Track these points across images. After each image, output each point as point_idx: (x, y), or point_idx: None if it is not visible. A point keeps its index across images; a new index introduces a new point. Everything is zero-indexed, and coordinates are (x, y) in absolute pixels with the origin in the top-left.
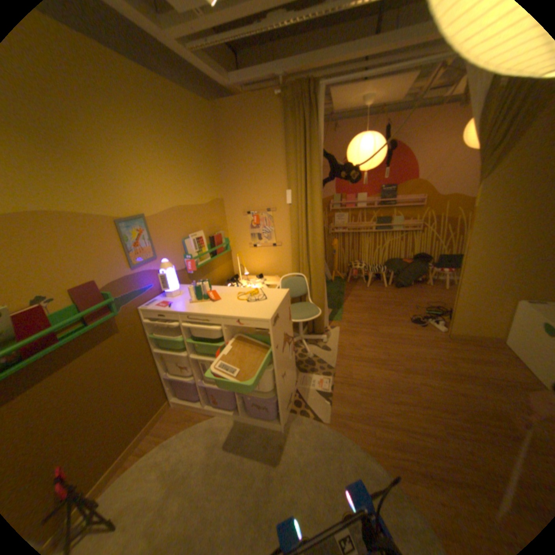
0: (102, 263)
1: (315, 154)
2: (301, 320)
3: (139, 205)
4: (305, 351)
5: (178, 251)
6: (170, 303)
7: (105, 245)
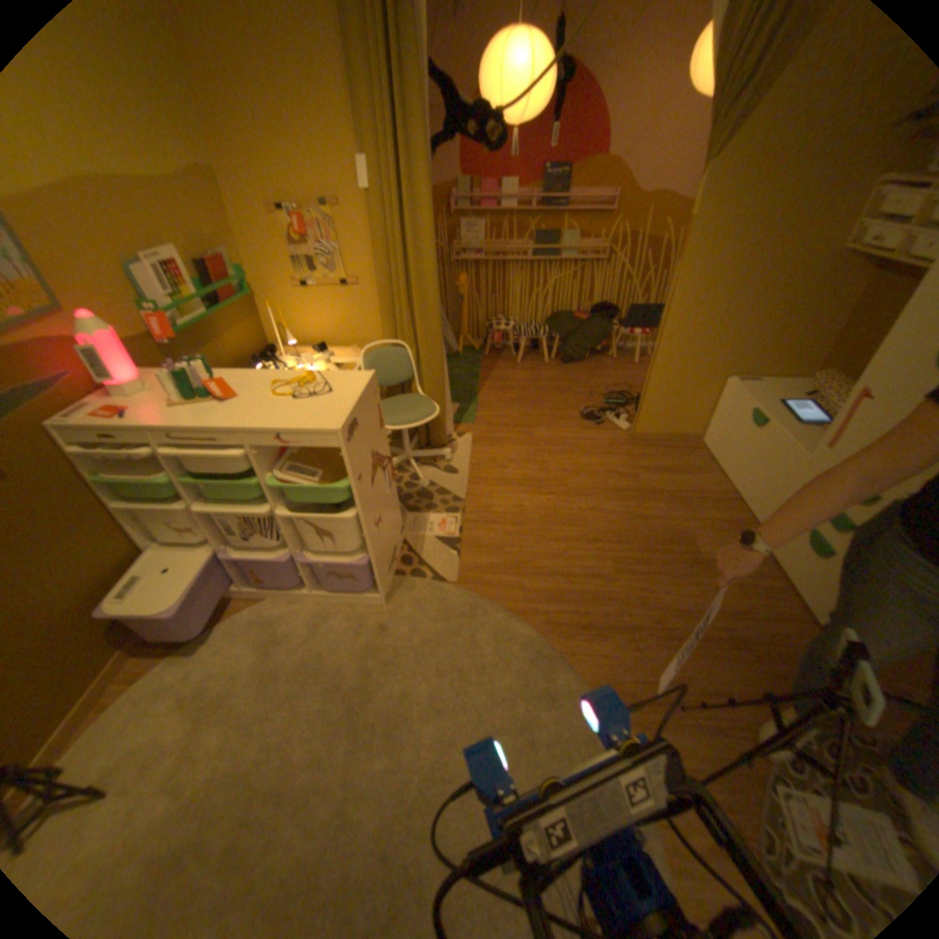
0: None
1: (412, 69)
2: (405, 428)
3: None
4: (415, 477)
5: (118, 293)
6: (122, 410)
7: None
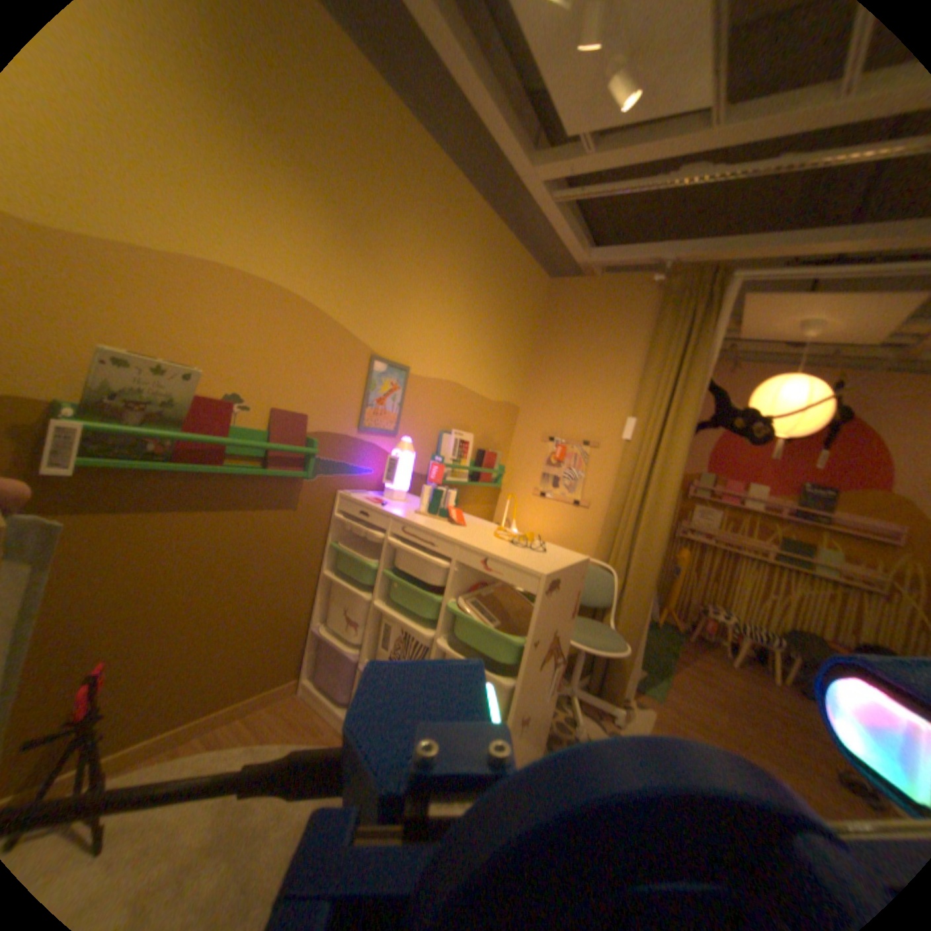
0: (329, 402)
1: (699, 374)
2: (587, 651)
3: (409, 355)
4: (574, 720)
5: (427, 445)
6: (386, 504)
7: (345, 381)
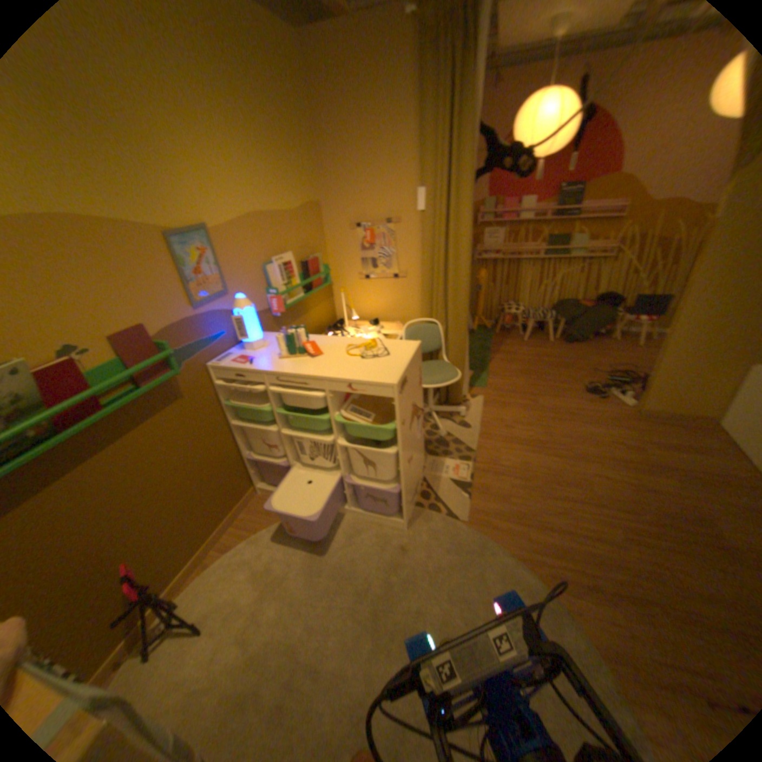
0: (153, 299)
1: (468, 126)
2: (433, 386)
3: (198, 209)
4: (436, 427)
5: (258, 283)
6: (252, 358)
7: (154, 271)
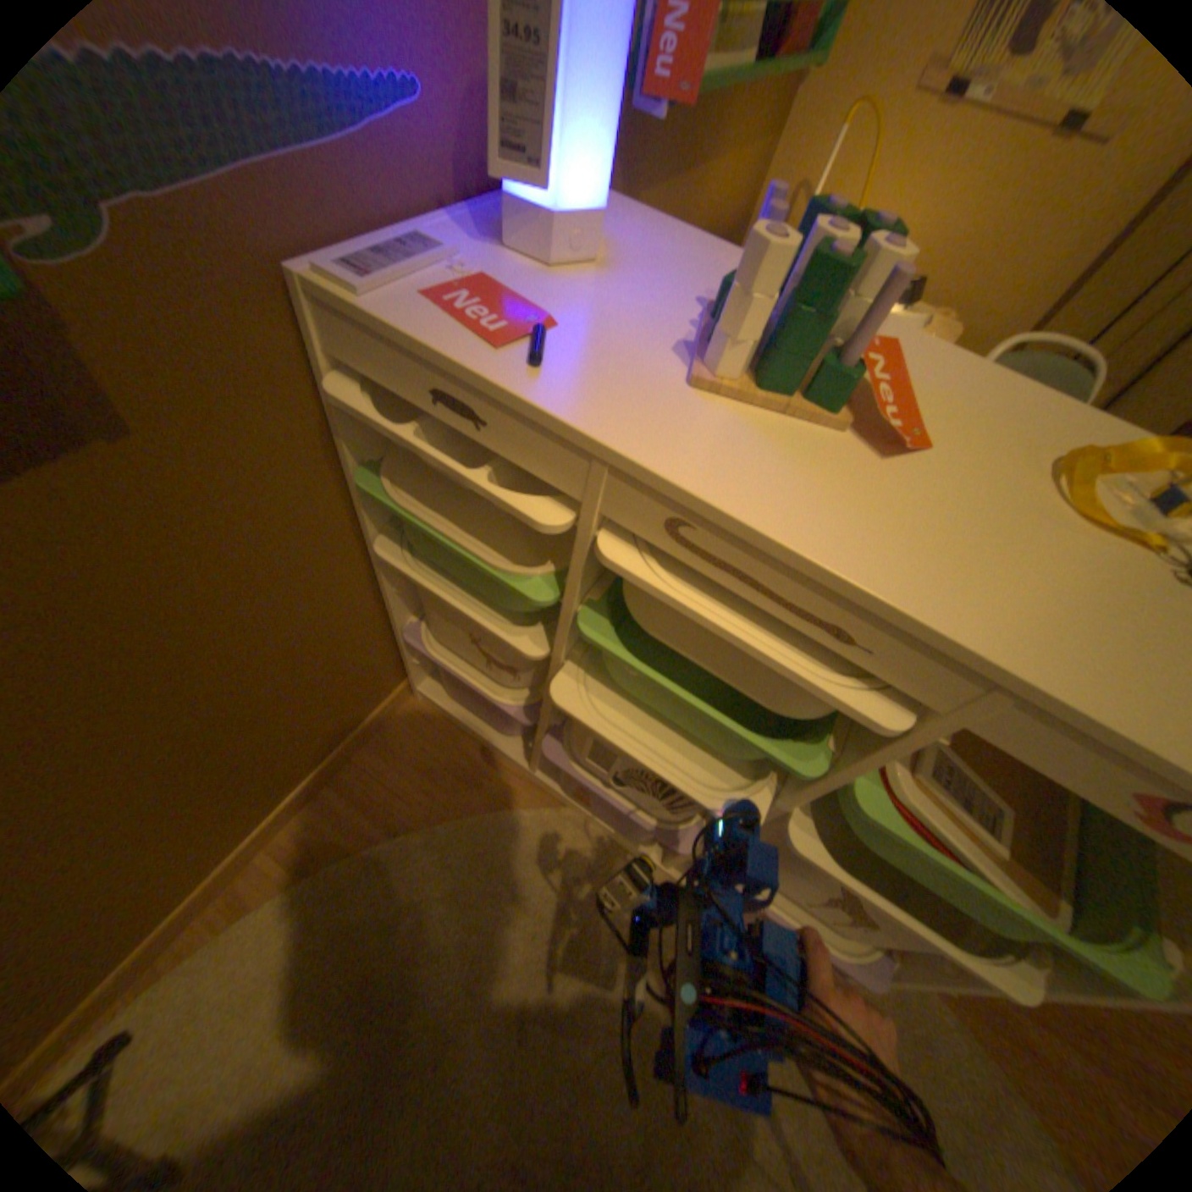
0: None
1: None
2: None
3: None
4: None
5: None
6: (541, 315)
7: None
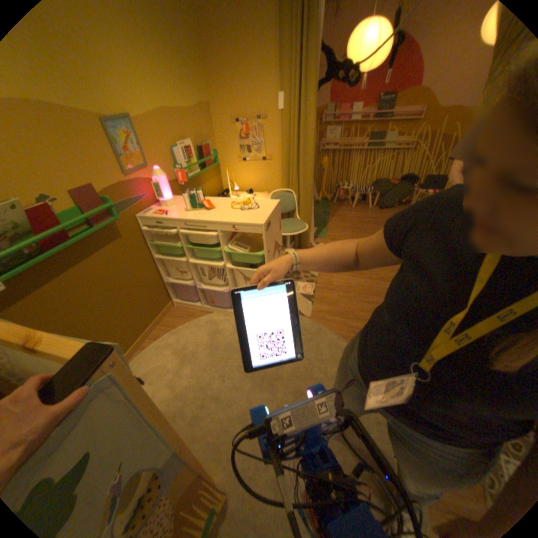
0: (95, 166)
1: (312, 45)
2: (289, 234)
3: (122, 102)
4: None
5: (167, 160)
6: (166, 211)
7: (94, 146)
